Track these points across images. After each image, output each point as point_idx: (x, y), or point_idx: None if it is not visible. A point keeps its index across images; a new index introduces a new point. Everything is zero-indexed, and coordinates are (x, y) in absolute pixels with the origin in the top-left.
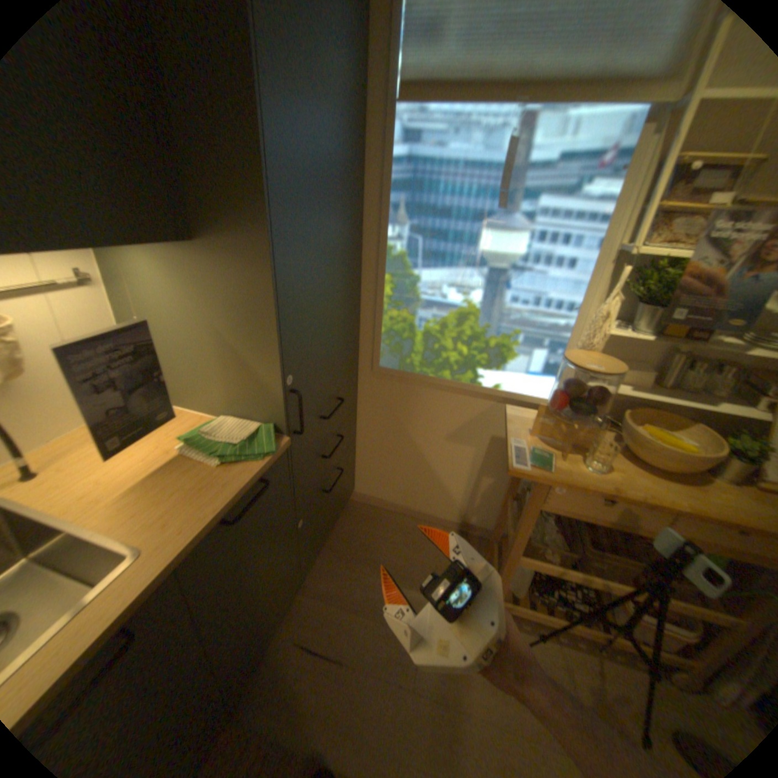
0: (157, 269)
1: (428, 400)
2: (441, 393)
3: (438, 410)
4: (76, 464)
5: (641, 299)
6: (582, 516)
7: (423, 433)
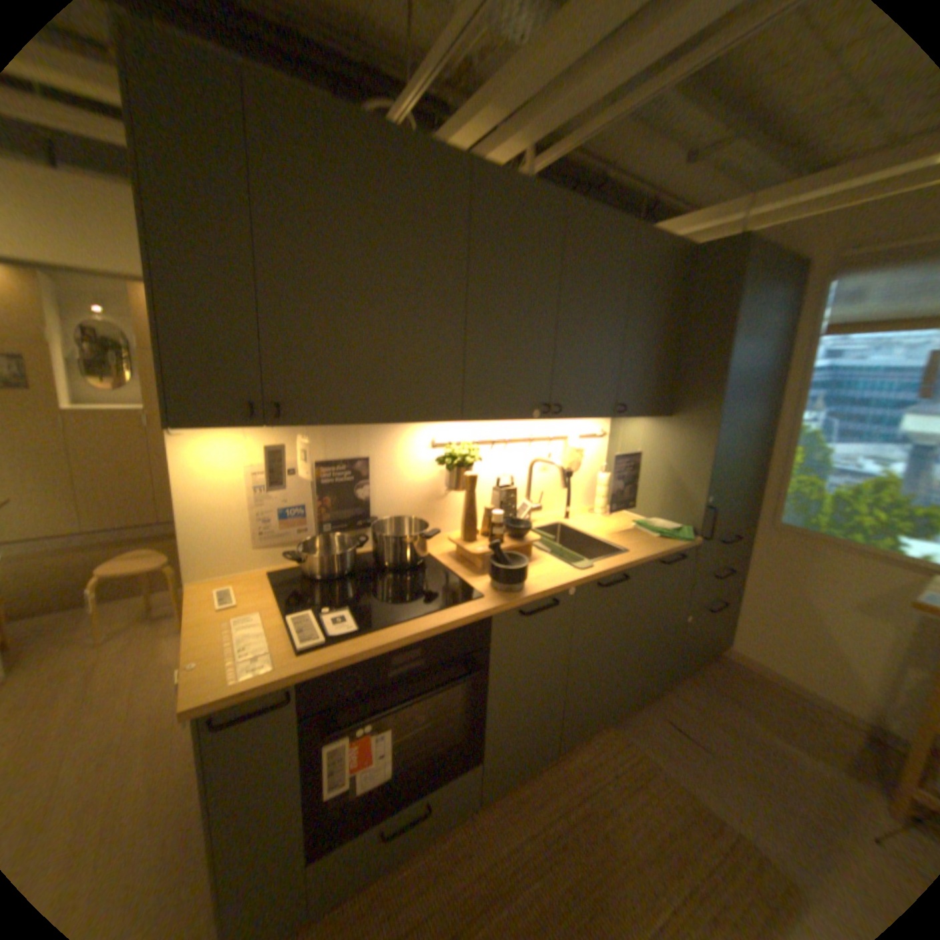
0: (643, 430)
1: (836, 562)
2: (851, 556)
3: (847, 575)
4: (582, 520)
5: None
6: None
7: (827, 597)
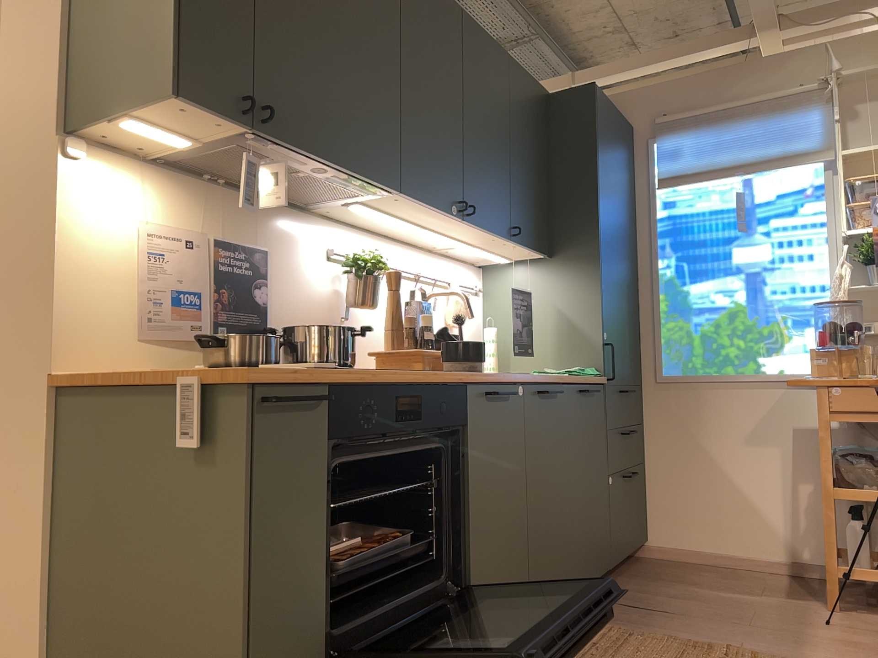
0: (523, 278)
1: (717, 400)
2: (728, 390)
3: (729, 410)
4: None
5: (864, 264)
6: (868, 416)
7: (719, 440)
